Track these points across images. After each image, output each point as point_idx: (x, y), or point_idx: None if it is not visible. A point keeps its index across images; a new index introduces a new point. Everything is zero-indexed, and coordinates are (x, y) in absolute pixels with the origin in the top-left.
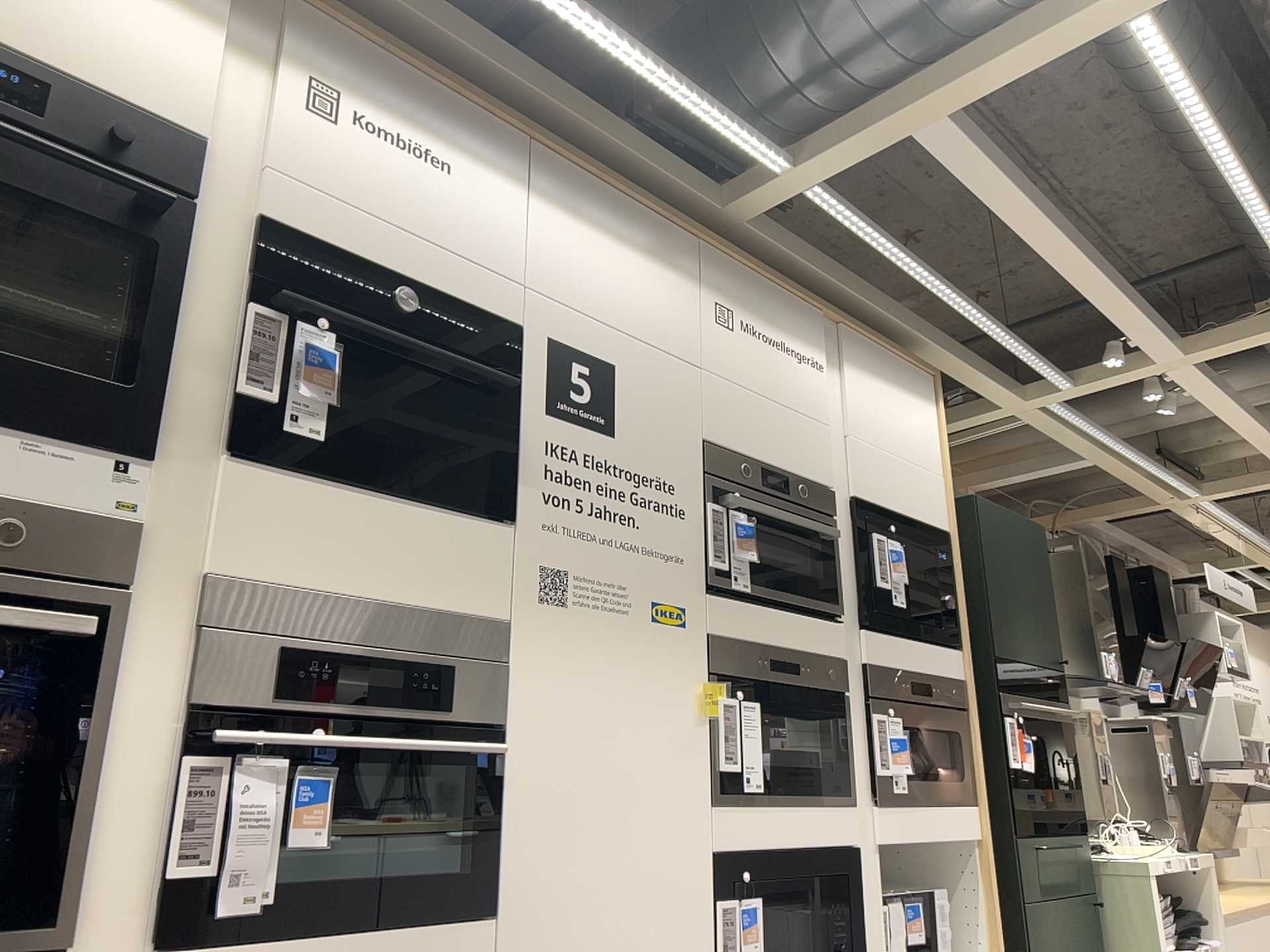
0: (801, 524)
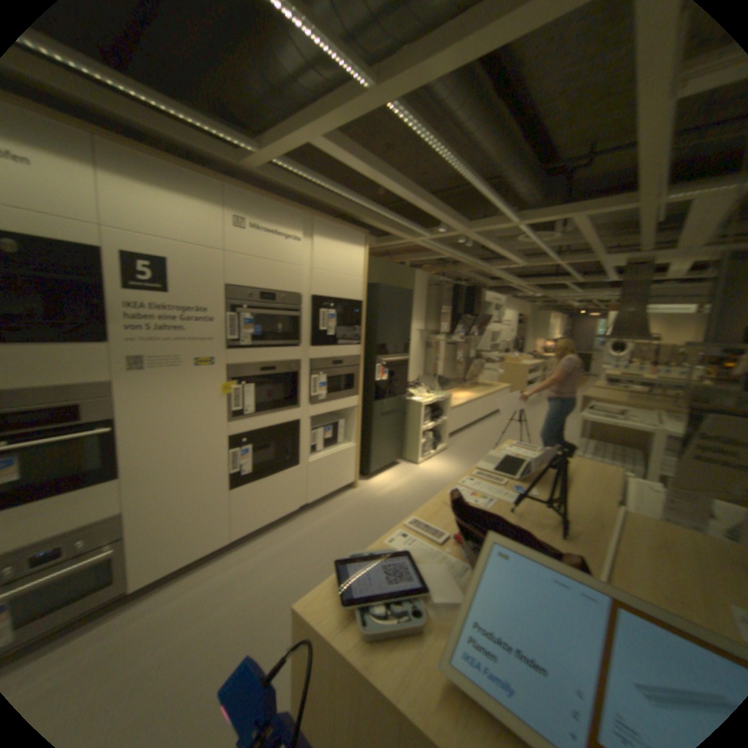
0: (285, 314)
